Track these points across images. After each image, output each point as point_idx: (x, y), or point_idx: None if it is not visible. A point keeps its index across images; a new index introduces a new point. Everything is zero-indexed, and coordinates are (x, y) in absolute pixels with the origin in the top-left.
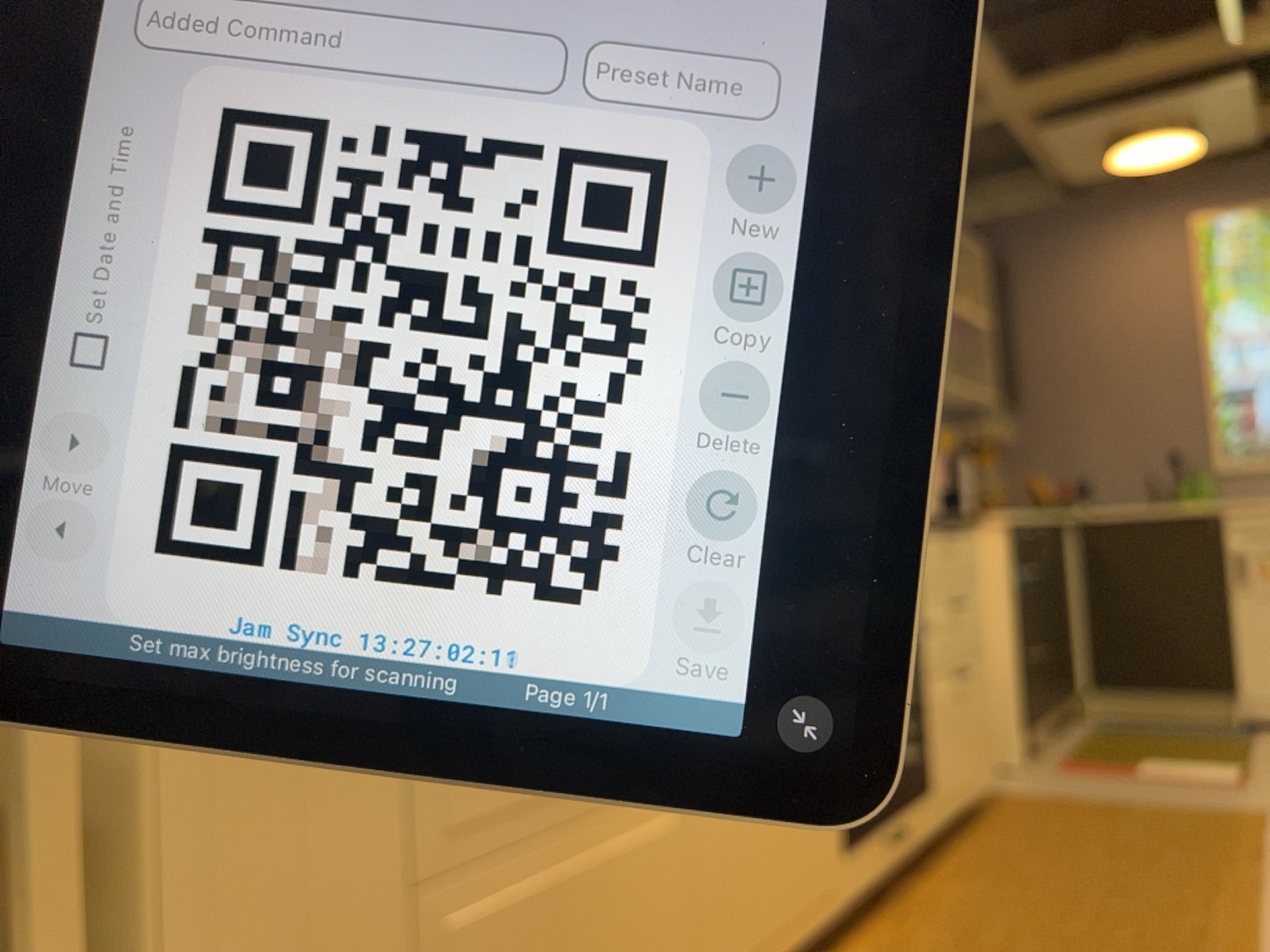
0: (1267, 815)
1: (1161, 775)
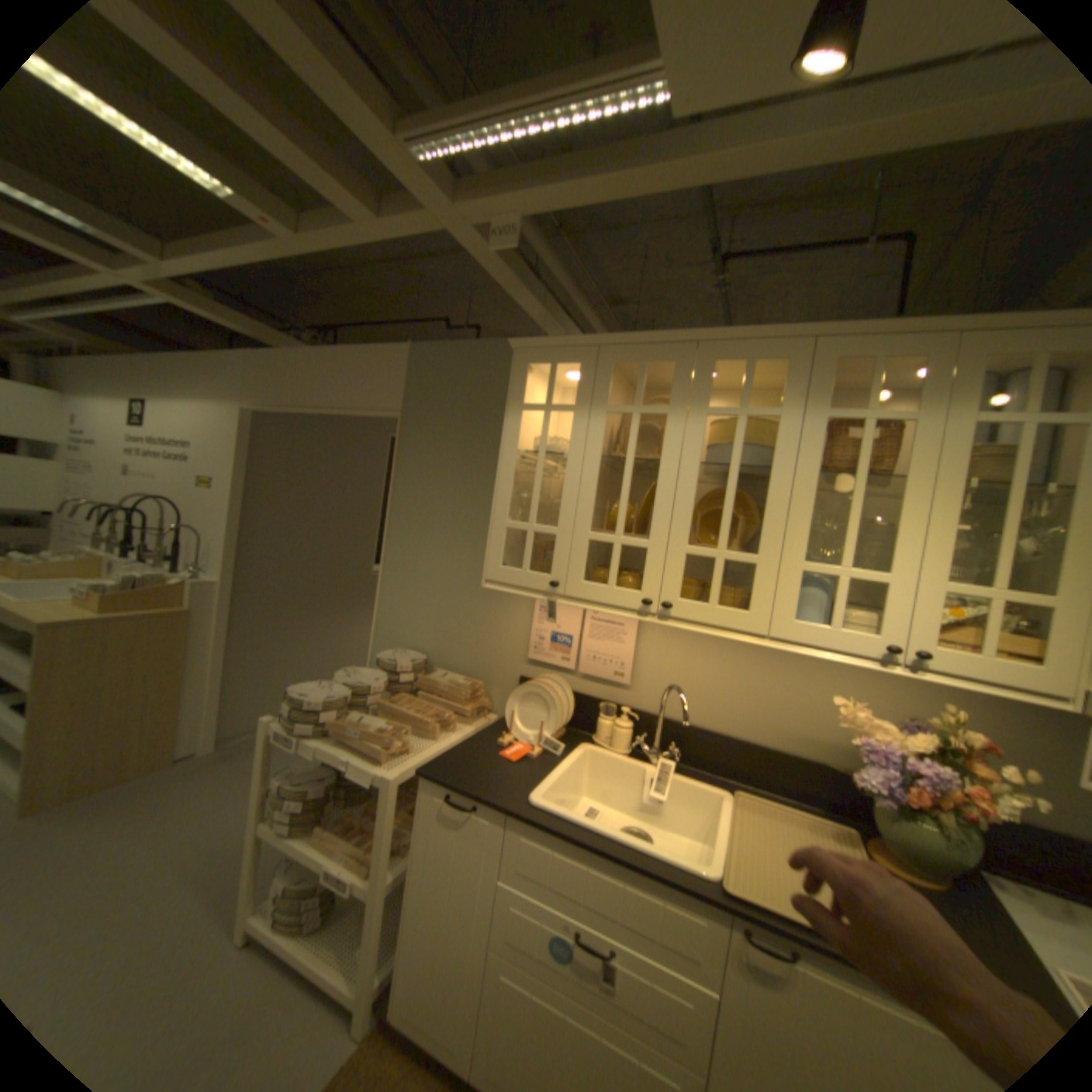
0: None
1: None
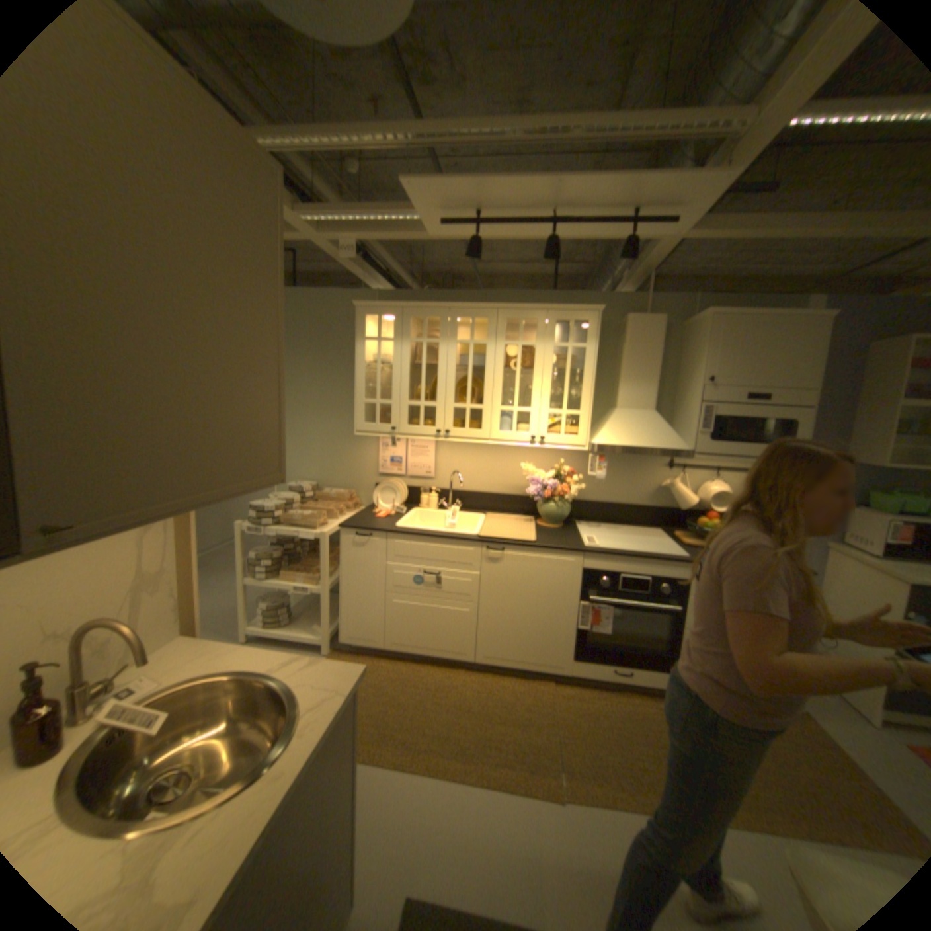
0: None
1: None
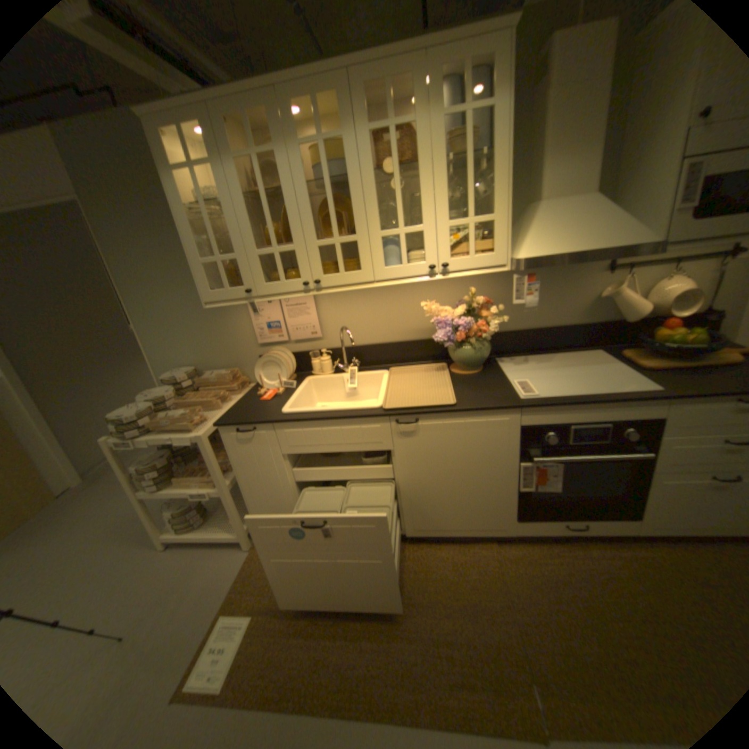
0: None
1: None
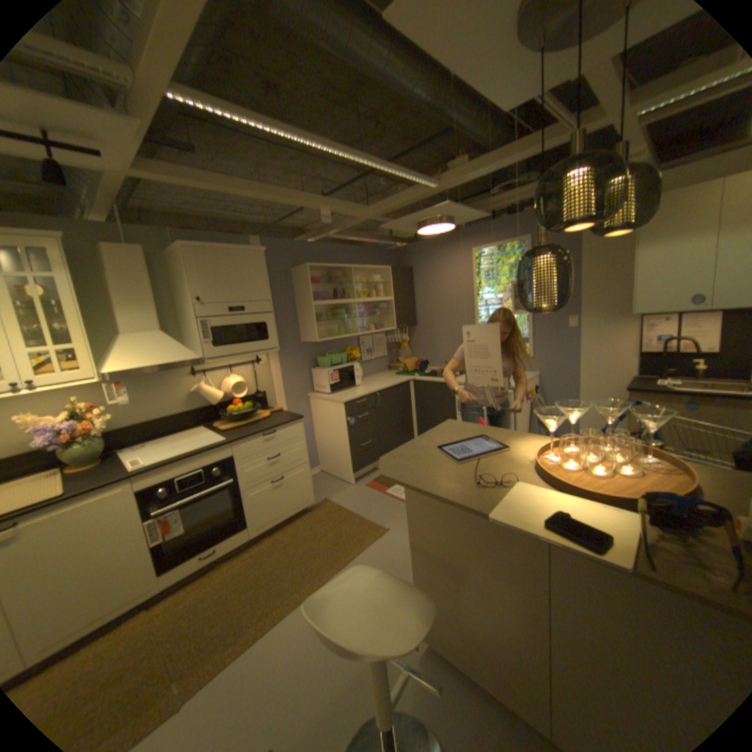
0: (387, 528)
1: (390, 493)
